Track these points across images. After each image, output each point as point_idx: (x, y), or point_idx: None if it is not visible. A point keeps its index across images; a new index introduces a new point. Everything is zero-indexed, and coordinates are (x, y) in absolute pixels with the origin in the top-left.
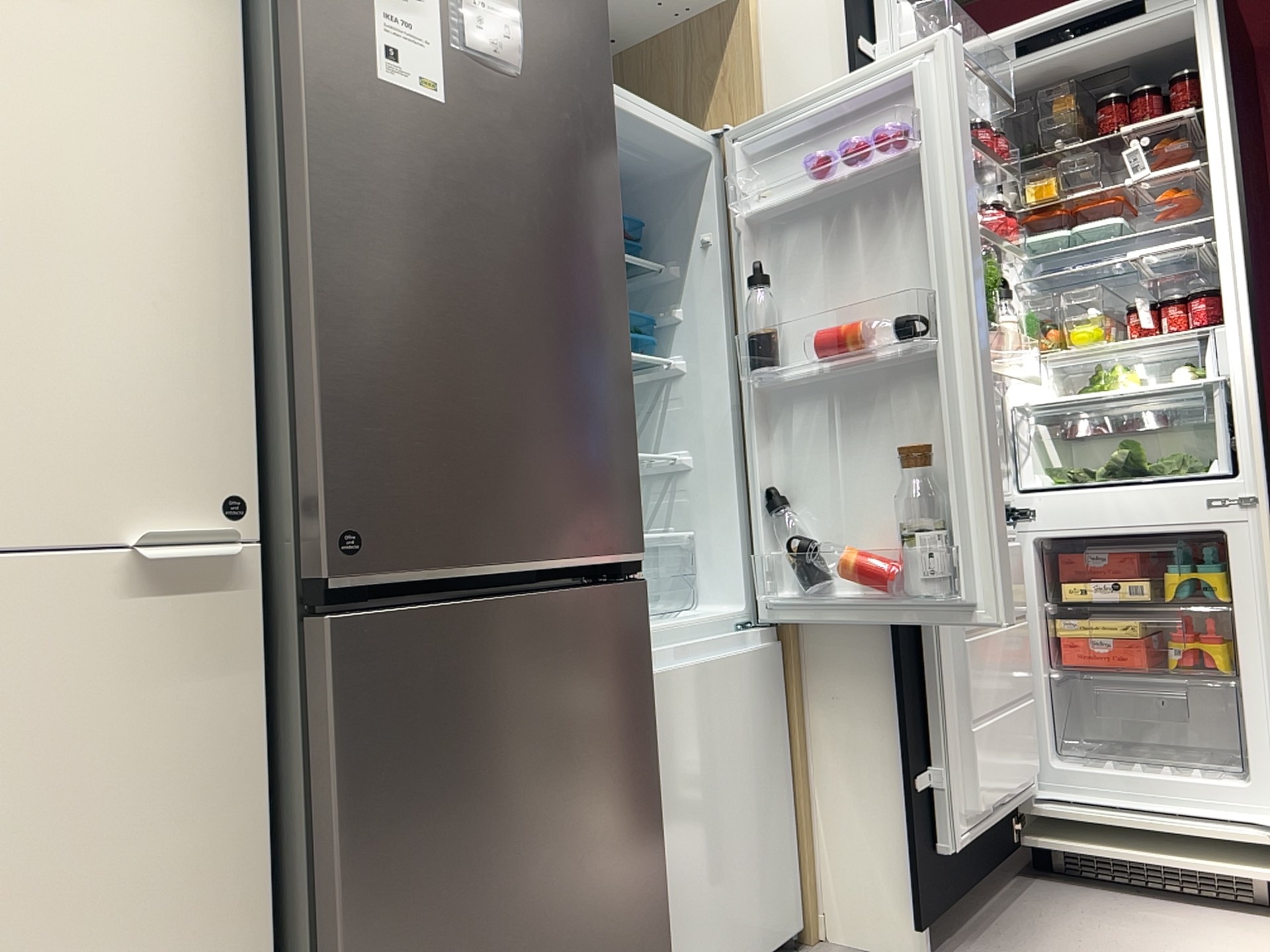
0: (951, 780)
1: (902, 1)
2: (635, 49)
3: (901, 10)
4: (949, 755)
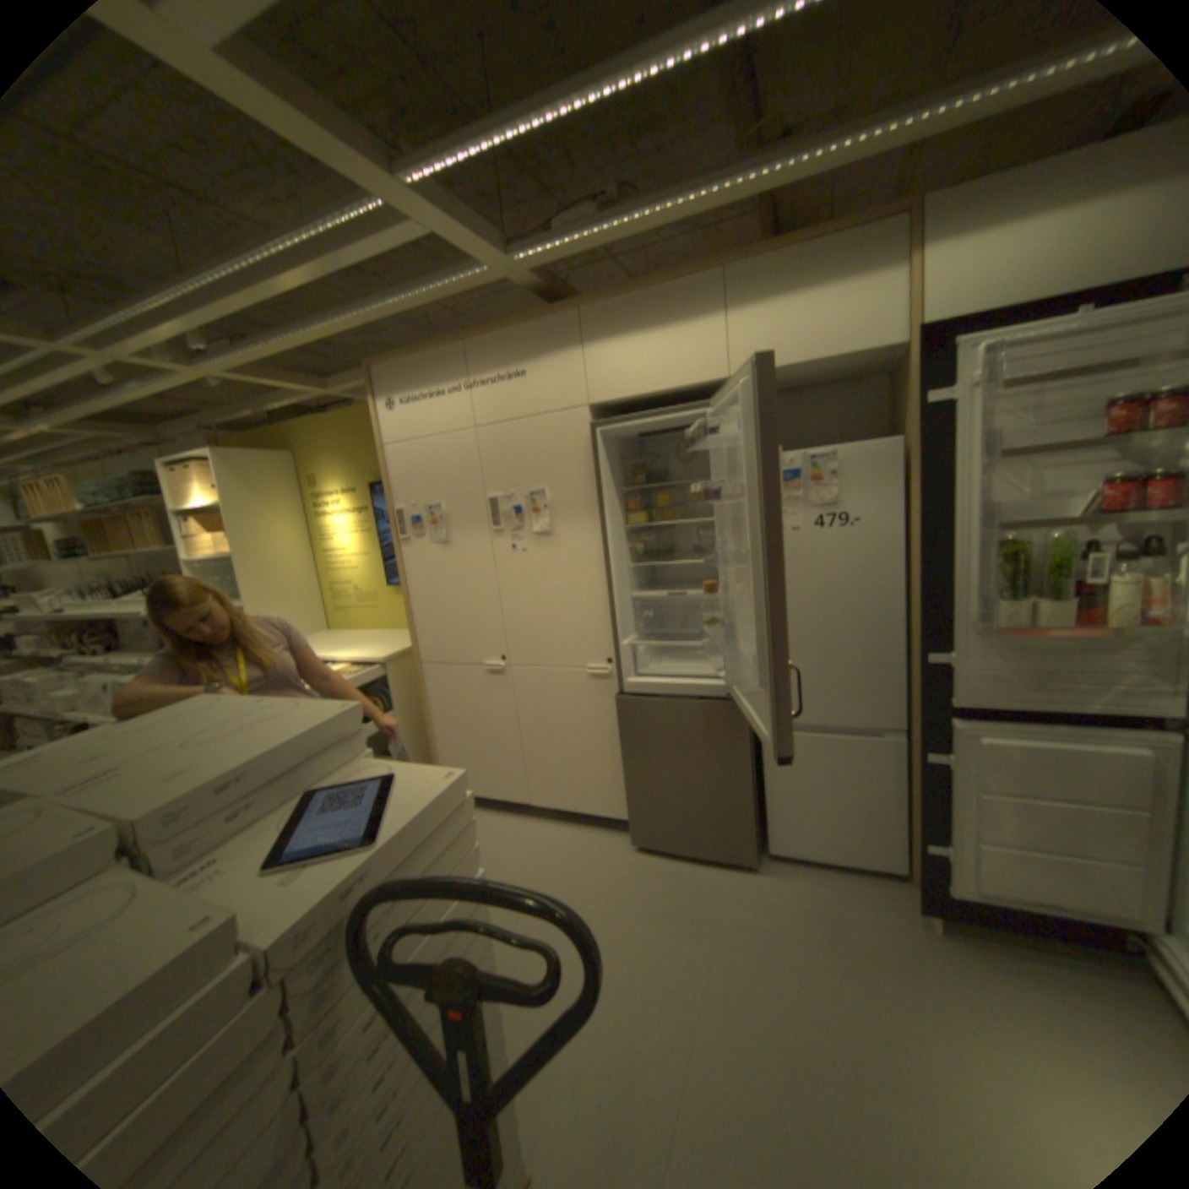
0: (957, 863)
1: (983, 341)
2: (899, 361)
3: (980, 350)
4: (957, 850)
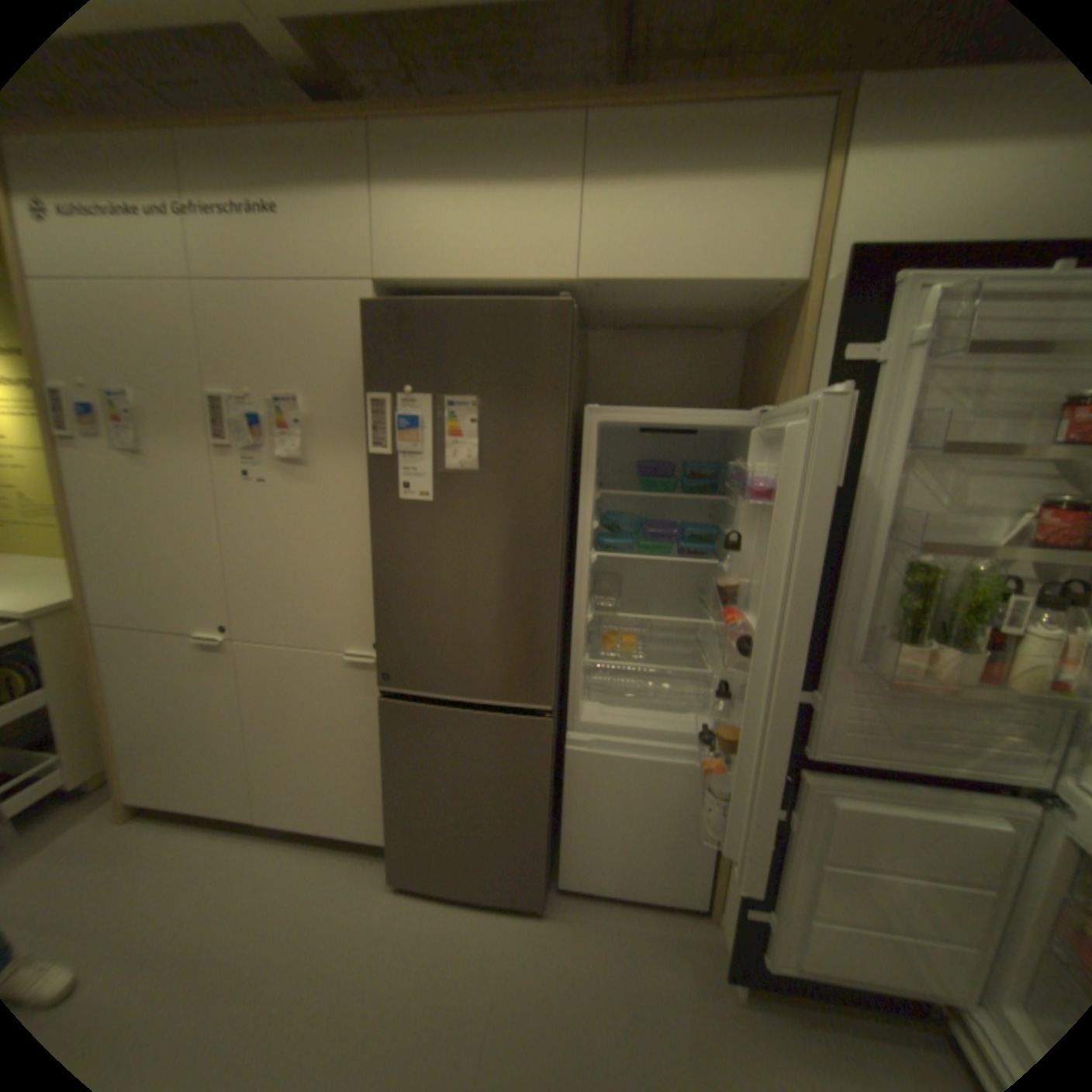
0: (779, 934)
1: (936, 282)
2: (772, 312)
3: (930, 295)
4: (783, 920)
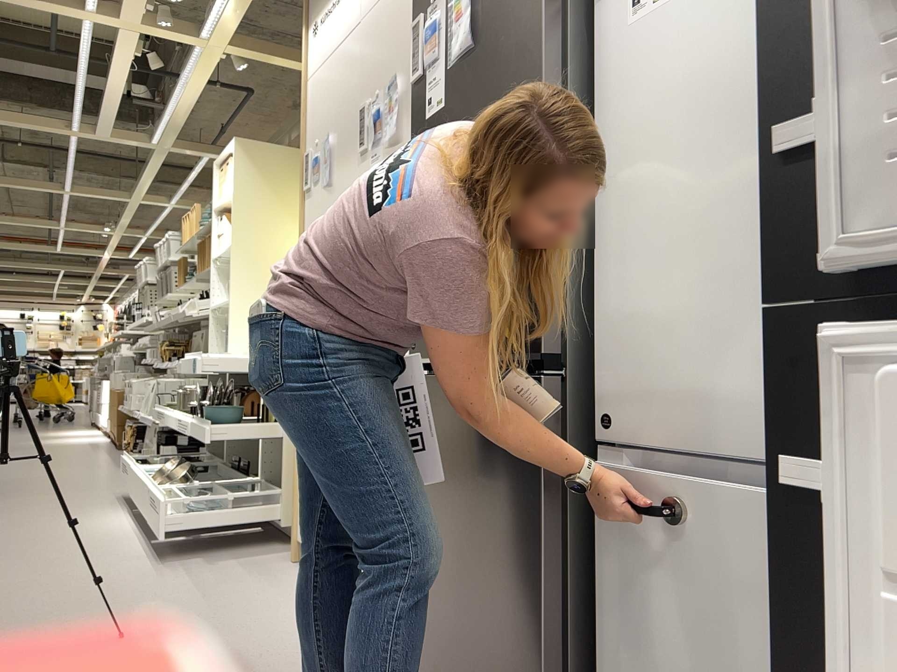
0: None
1: None
2: None
3: None
4: None
